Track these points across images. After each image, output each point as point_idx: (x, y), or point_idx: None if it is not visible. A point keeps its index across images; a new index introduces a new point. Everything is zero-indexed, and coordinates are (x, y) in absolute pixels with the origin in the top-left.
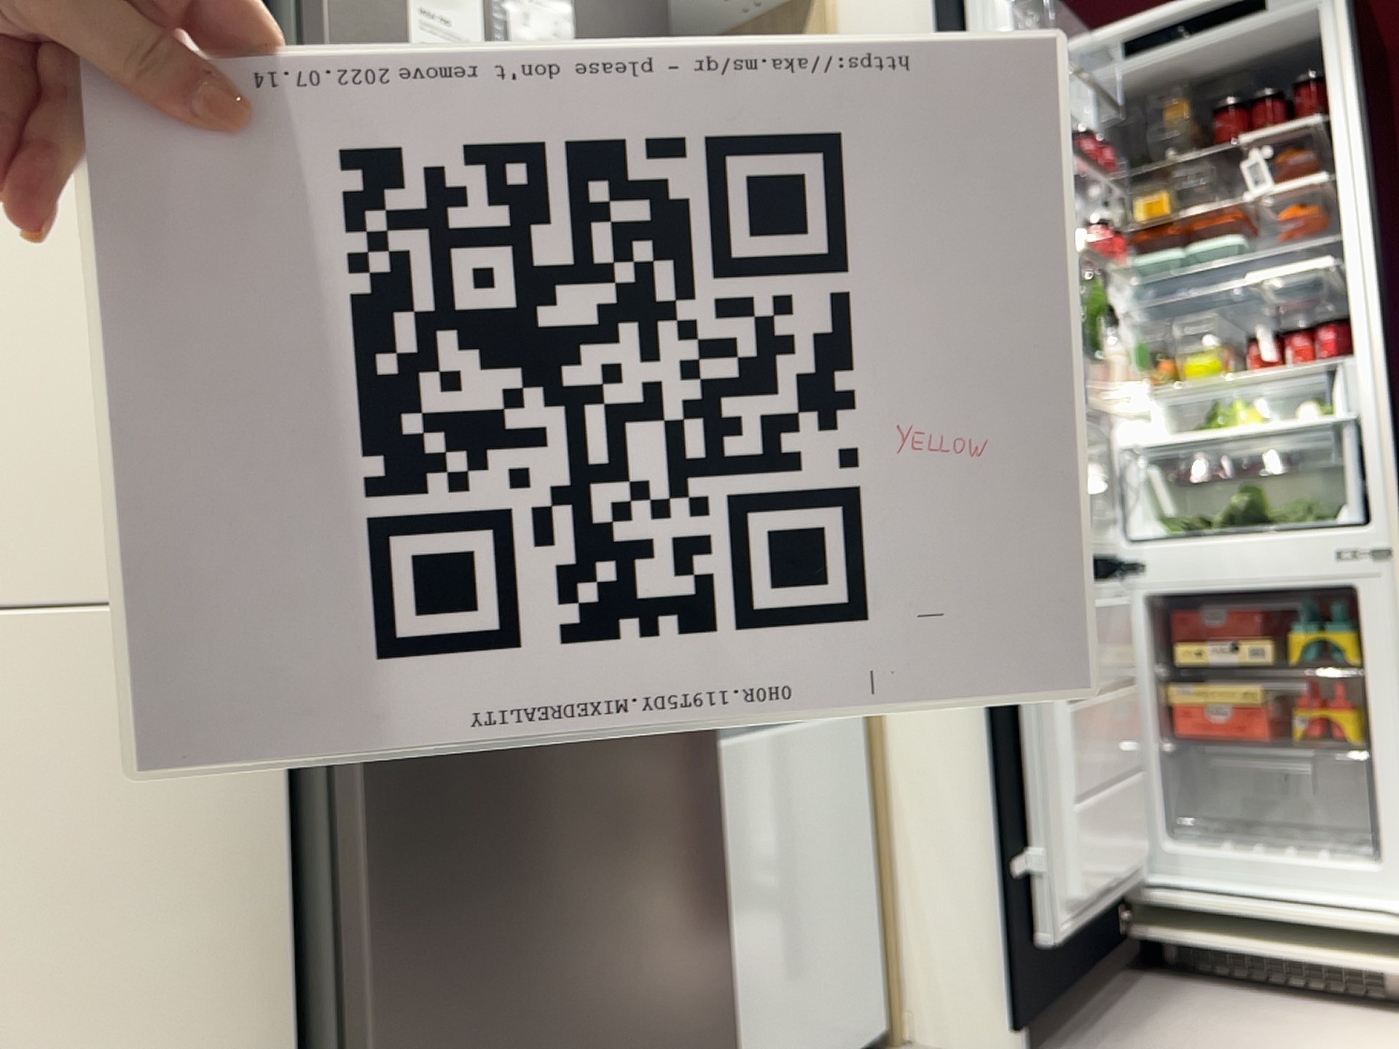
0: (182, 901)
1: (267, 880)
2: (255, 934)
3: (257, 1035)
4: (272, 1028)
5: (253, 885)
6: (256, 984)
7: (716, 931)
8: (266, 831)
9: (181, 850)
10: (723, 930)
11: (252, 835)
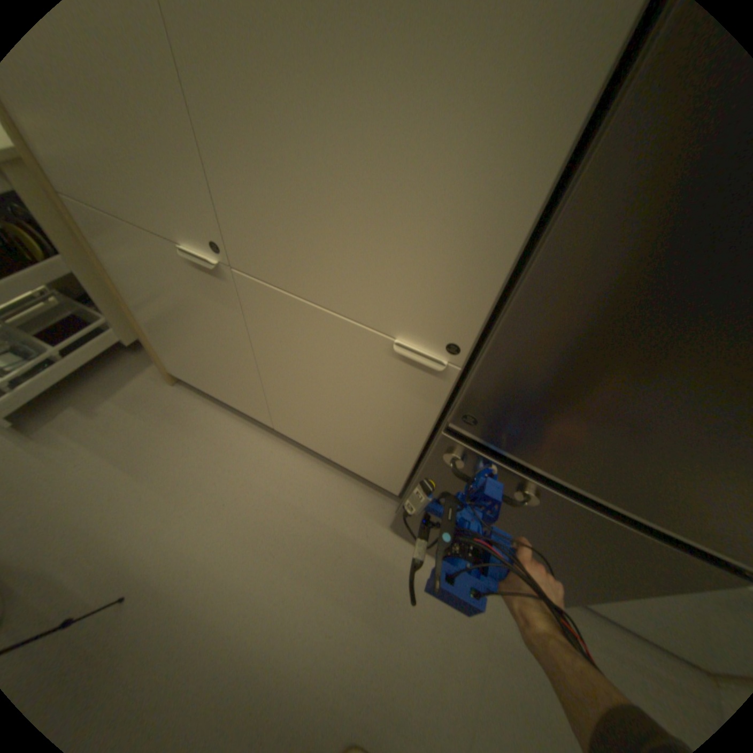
0: (393, 417)
1: (421, 431)
2: (412, 437)
3: (406, 452)
4: (410, 454)
5: (416, 428)
6: (409, 445)
7: (592, 596)
8: (425, 422)
9: (396, 407)
10: (598, 599)
11: (420, 419)
